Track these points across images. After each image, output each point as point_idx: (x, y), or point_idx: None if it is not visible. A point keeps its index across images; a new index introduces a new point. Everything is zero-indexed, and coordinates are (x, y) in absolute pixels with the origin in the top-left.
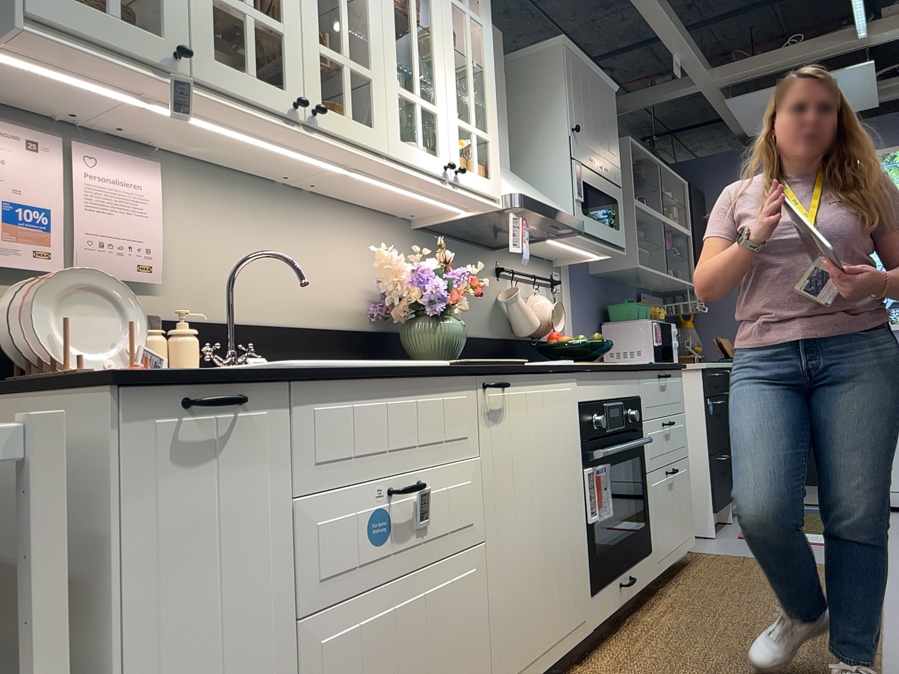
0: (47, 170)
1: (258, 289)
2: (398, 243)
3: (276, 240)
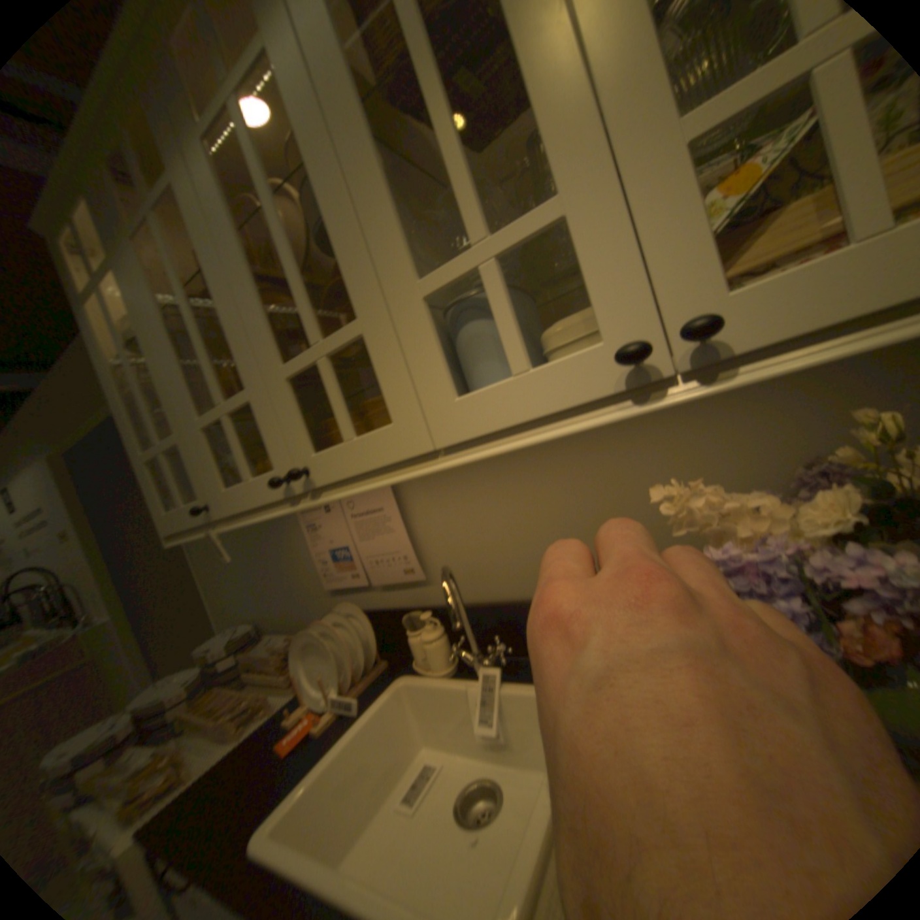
0: (339, 523)
1: (525, 562)
2: (817, 407)
3: (533, 498)
